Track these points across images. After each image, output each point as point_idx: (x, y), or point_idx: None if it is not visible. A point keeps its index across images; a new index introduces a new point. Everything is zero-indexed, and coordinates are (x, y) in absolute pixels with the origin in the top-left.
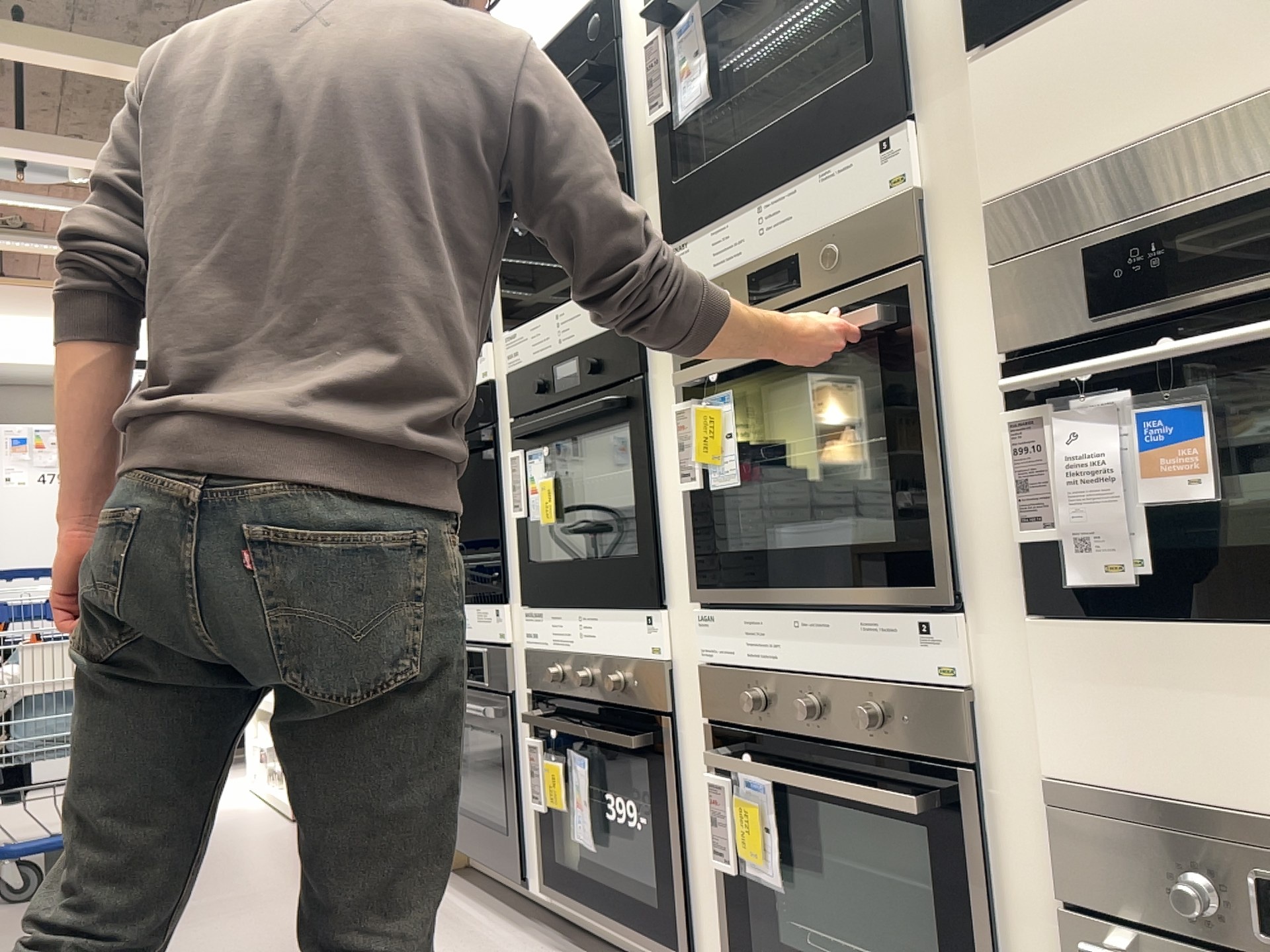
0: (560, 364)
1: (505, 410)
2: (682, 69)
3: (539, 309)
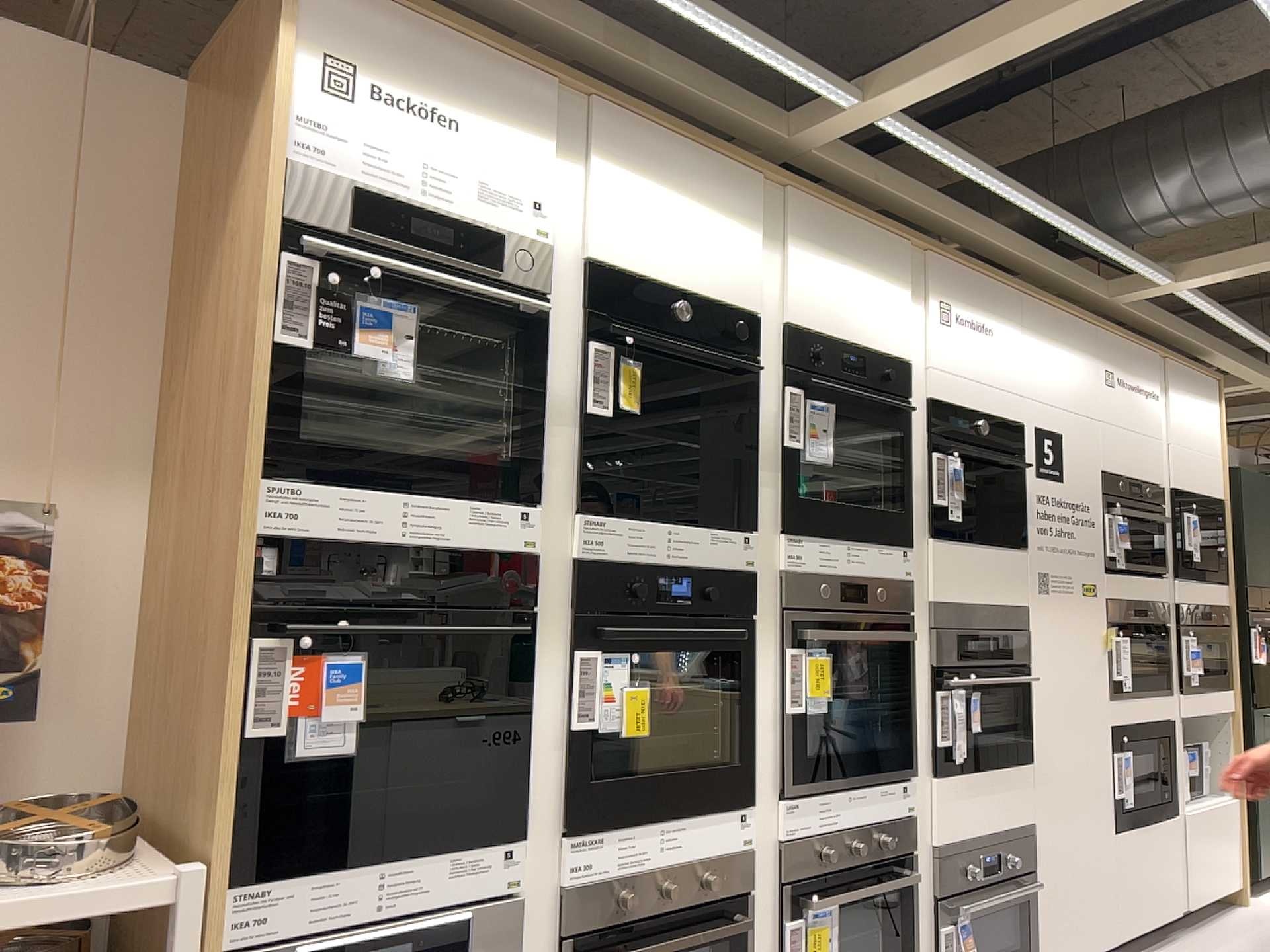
0: (665, 575)
1: (556, 593)
2: (805, 429)
3: (635, 511)
